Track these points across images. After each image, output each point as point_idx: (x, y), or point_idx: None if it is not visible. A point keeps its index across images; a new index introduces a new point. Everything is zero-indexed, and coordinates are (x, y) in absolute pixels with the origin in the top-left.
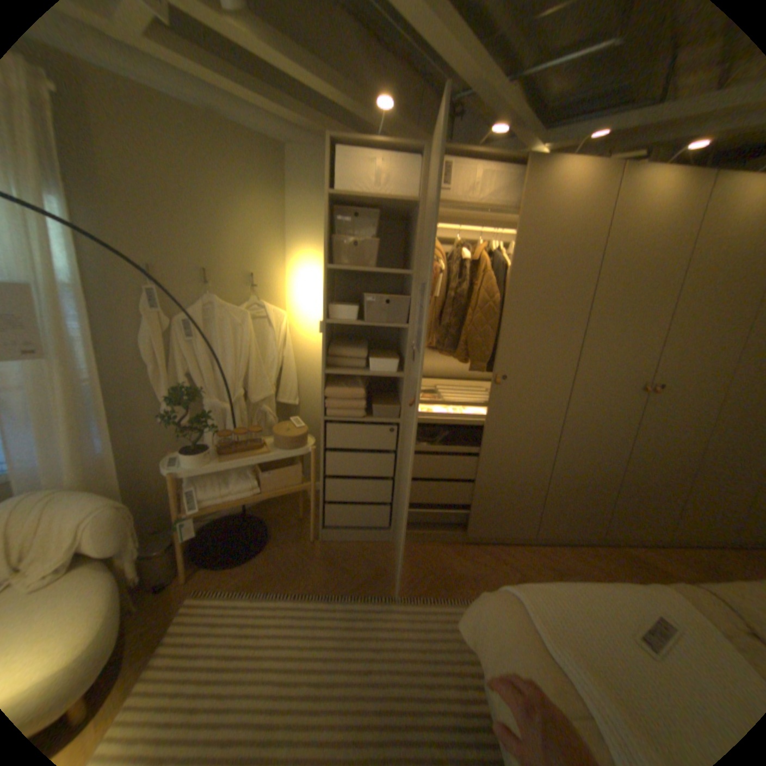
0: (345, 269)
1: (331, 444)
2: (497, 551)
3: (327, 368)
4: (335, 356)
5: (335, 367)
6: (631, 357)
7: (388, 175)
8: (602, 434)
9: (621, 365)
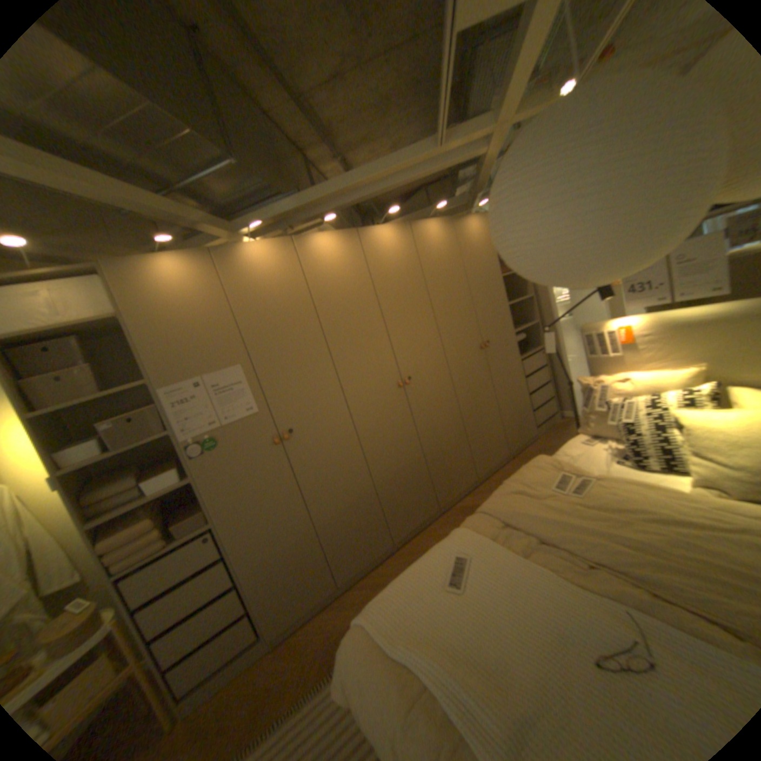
0: (56, 409)
1: (138, 601)
2: (370, 579)
3: (89, 522)
4: (96, 503)
5: (102, 514)
6: (377, 368)
7: (67, 301)
8: (391, 433)
9: (374, 376)
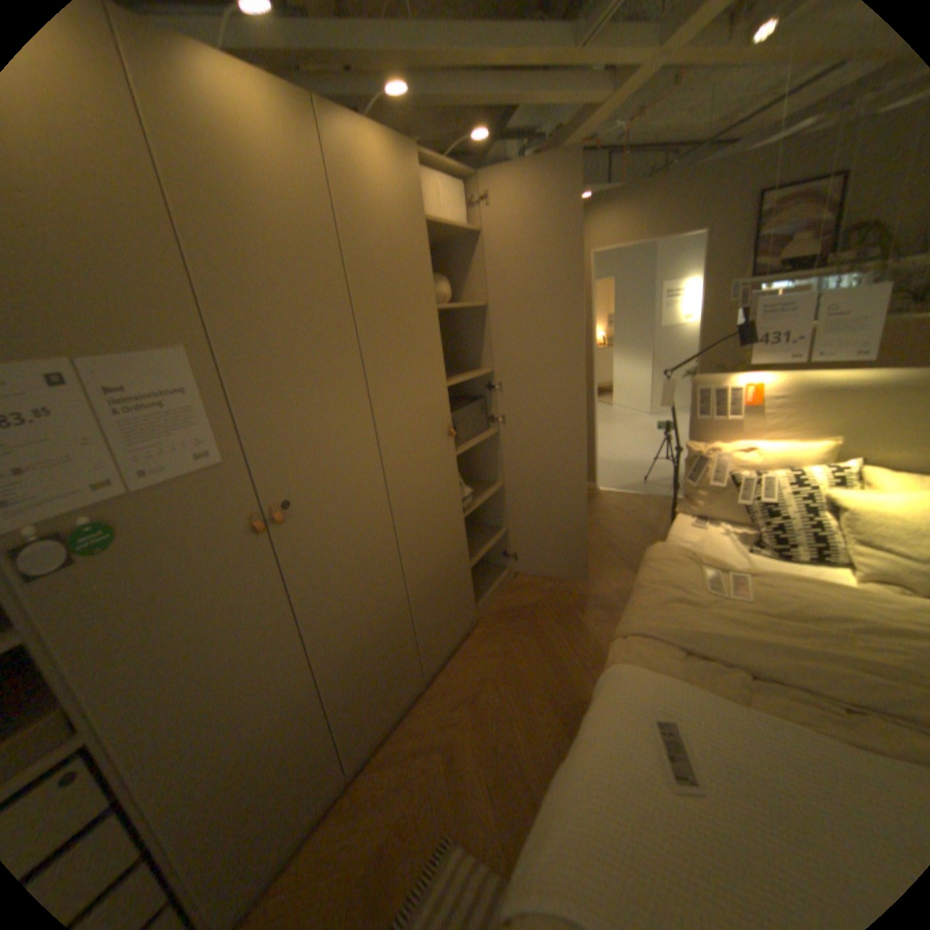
0: None
1: None
2: (393, 745)
3: None
4: None
5: None
6: (425, 401)
7: None
8: (434, 508)
9: (420, 415)
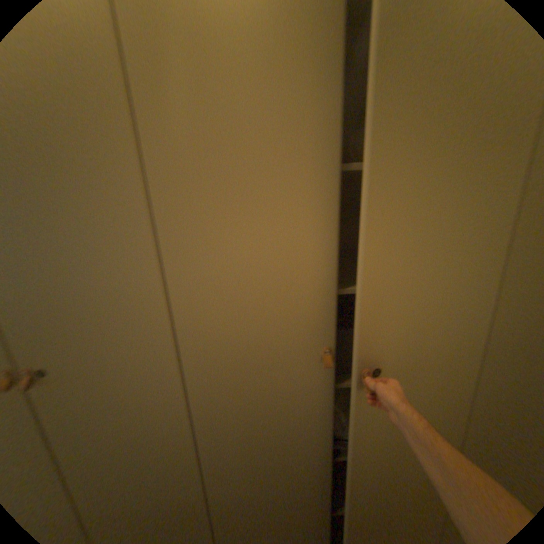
0: None
1: None
2: None
3: None
4: None
5: None
6: (278, 309)
7: None
8: (270, 438)
9: (262, 325)
